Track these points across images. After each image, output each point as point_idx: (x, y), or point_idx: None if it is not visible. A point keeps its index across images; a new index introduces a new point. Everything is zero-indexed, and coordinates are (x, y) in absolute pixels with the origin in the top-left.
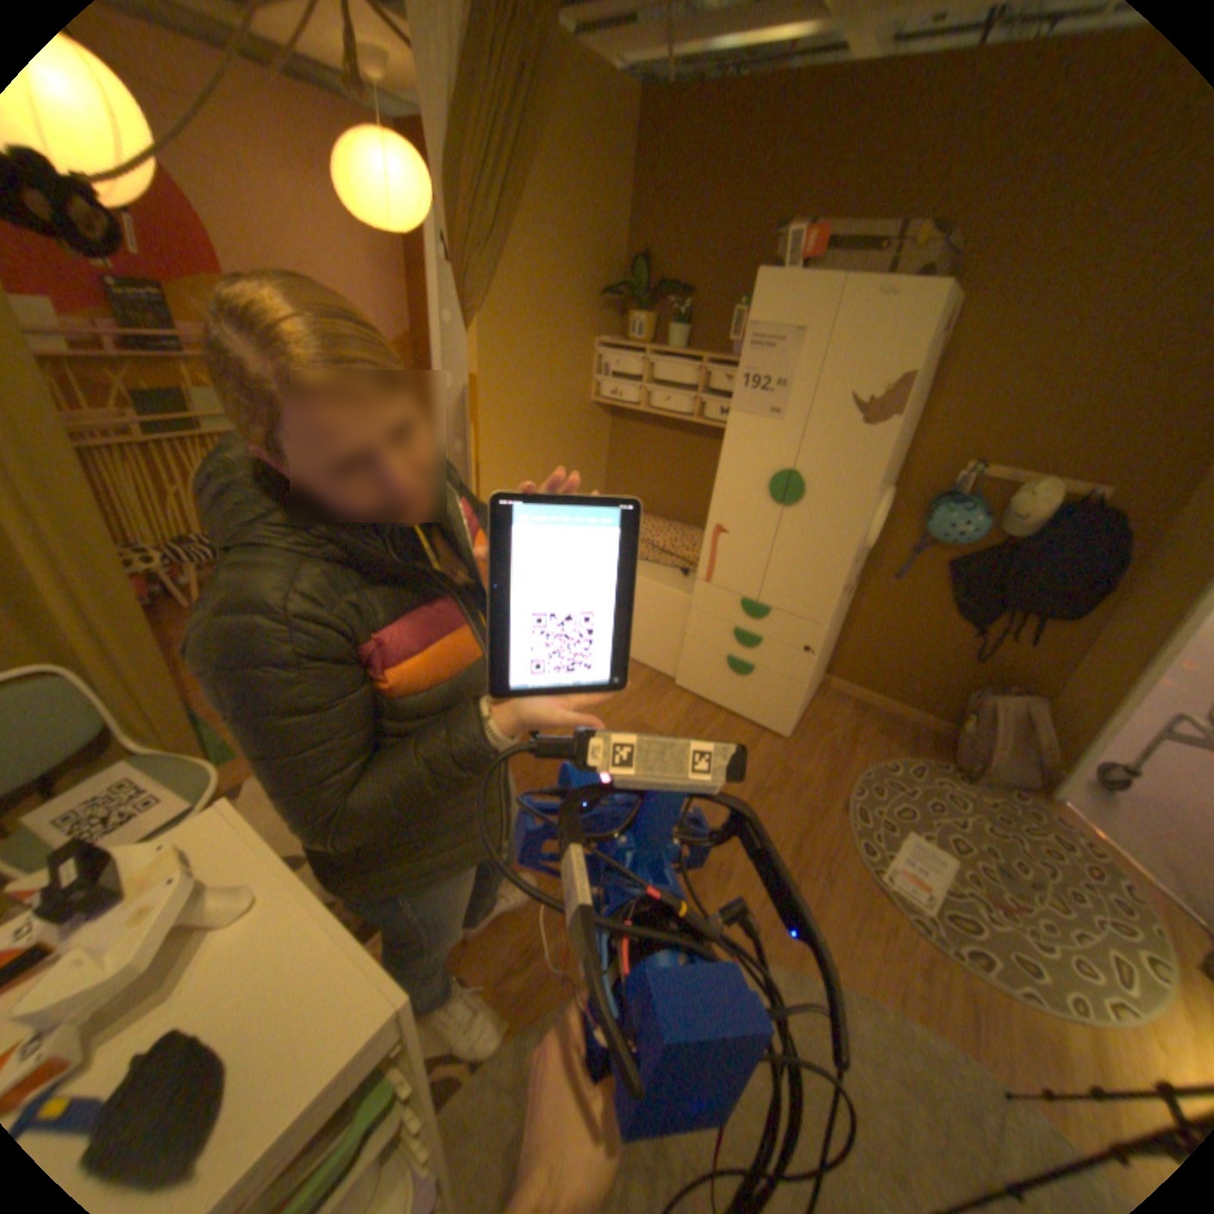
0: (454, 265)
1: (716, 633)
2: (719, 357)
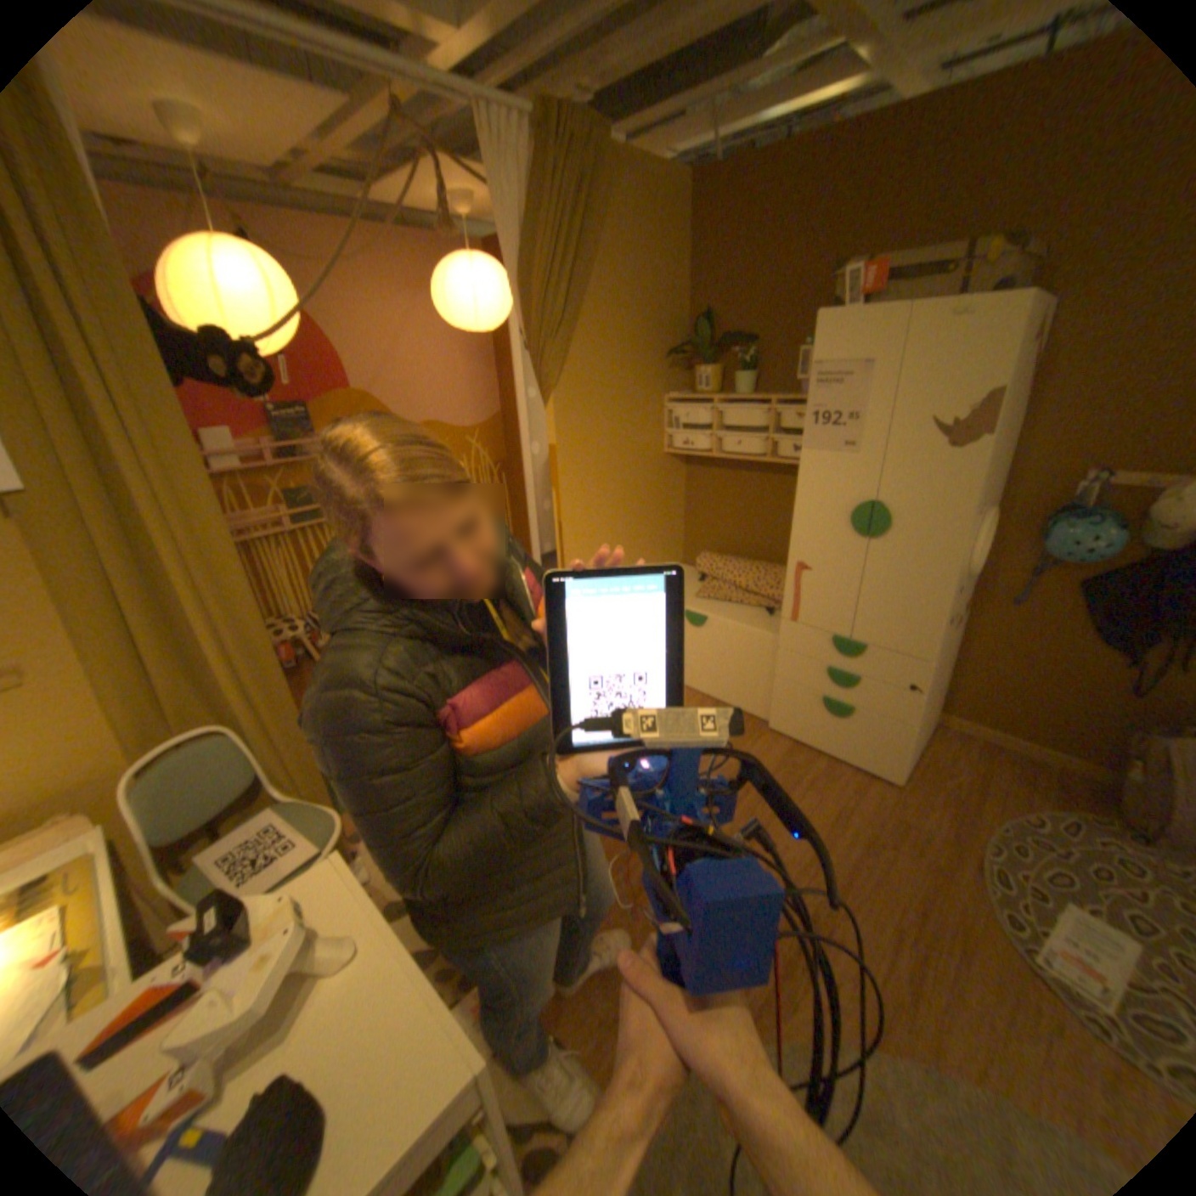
0: (532, 355)
1: (809, 675)
2: (788, 398)
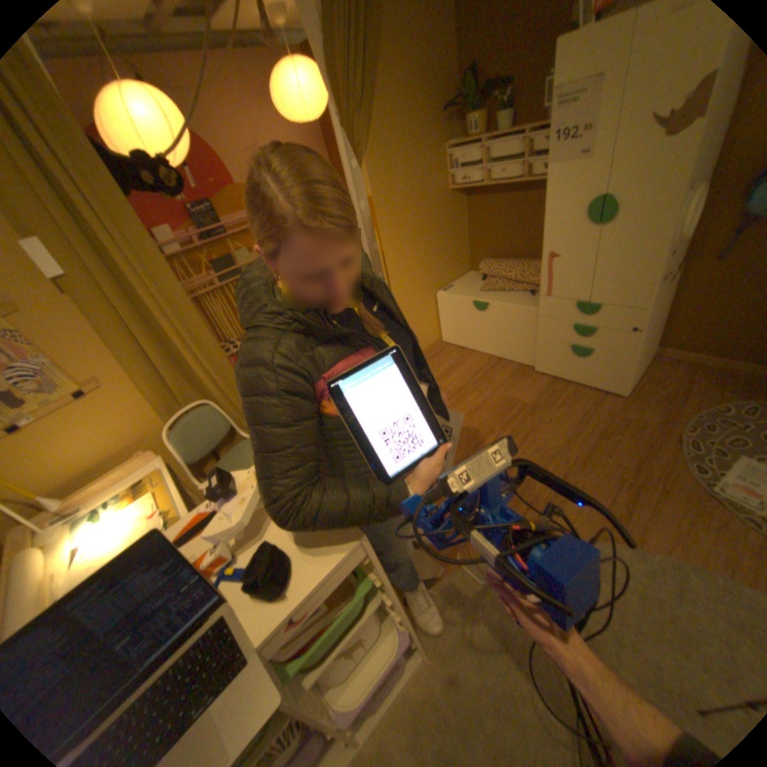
0: (345, 129)
1: (560, 331)
2: (538, 125)
